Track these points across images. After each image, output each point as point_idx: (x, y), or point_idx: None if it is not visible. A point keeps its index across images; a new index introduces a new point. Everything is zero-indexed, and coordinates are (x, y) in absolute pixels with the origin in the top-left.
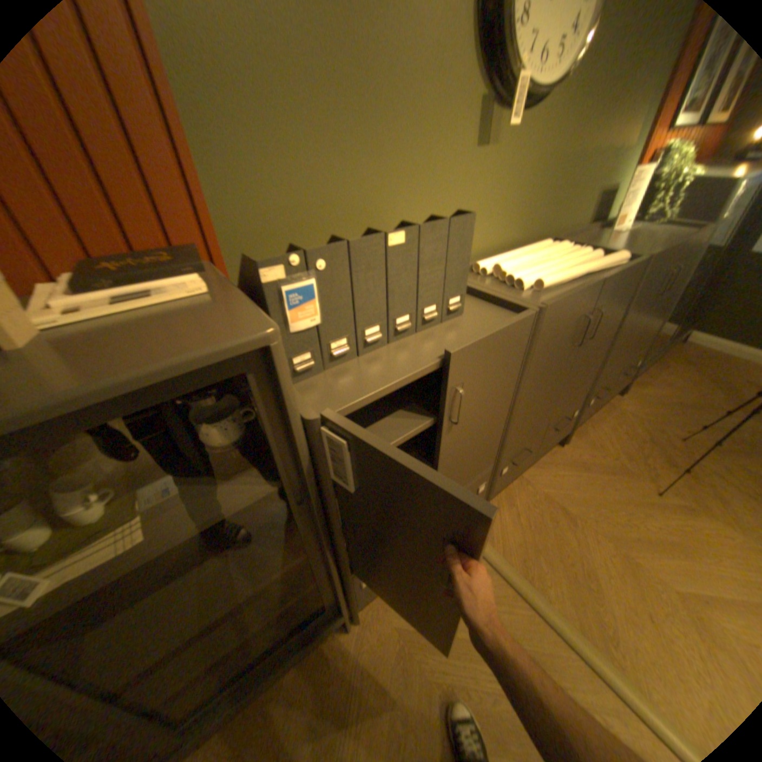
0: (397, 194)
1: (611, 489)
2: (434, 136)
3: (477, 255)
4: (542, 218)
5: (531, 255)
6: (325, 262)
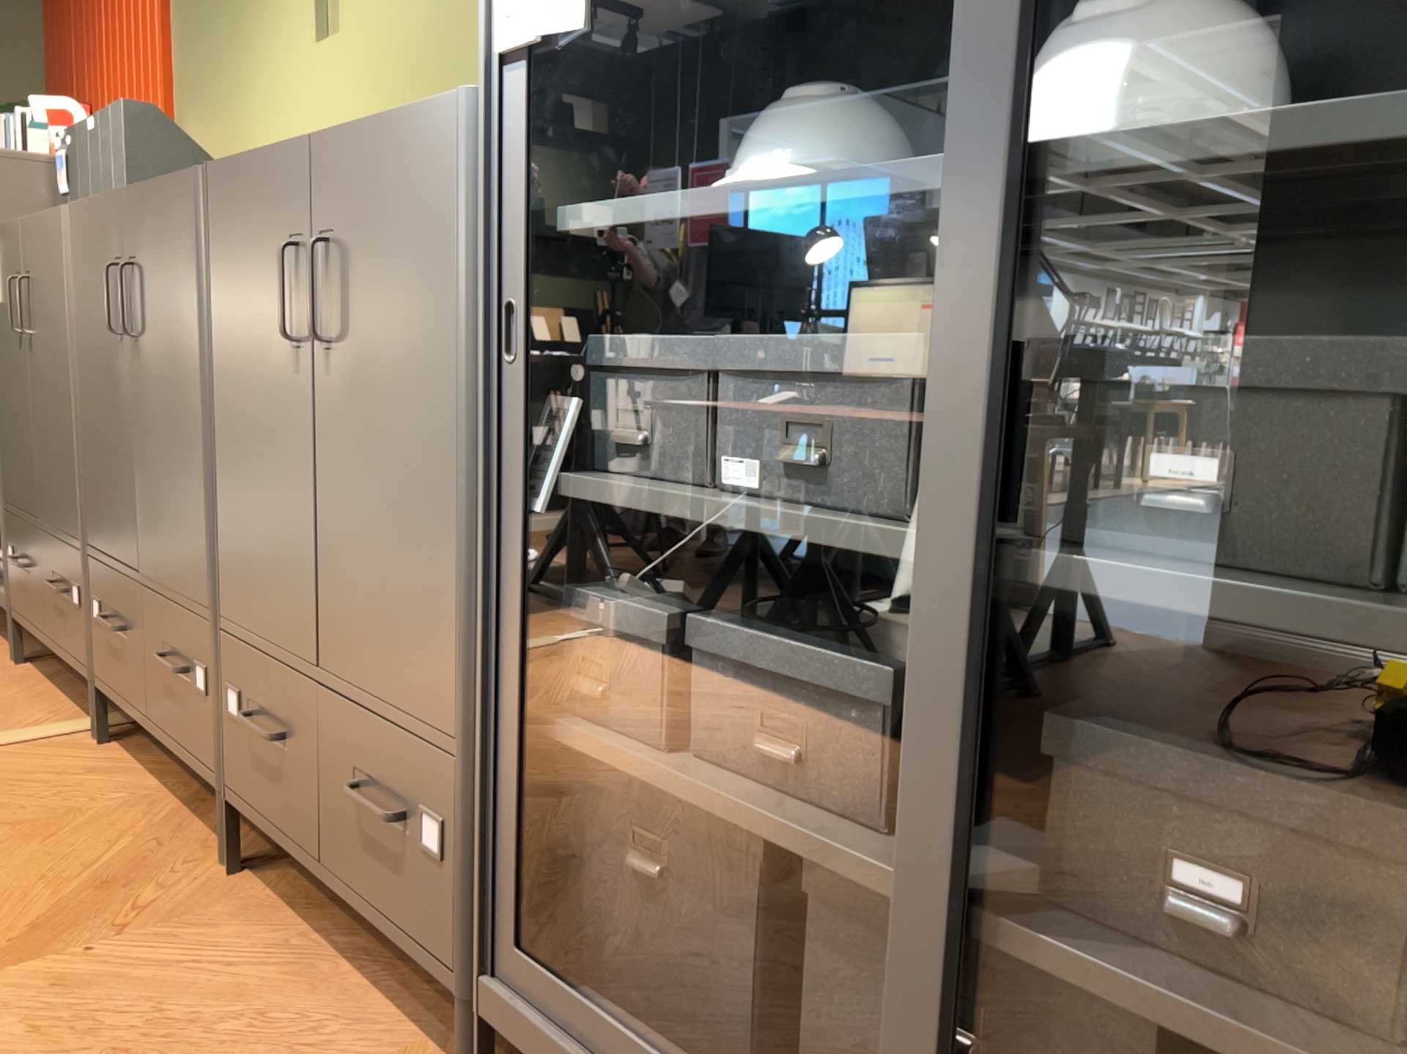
0: (255, 120)
1: None
2: (278, 47)
3: None
4: None
5: None
6: (72, 143)
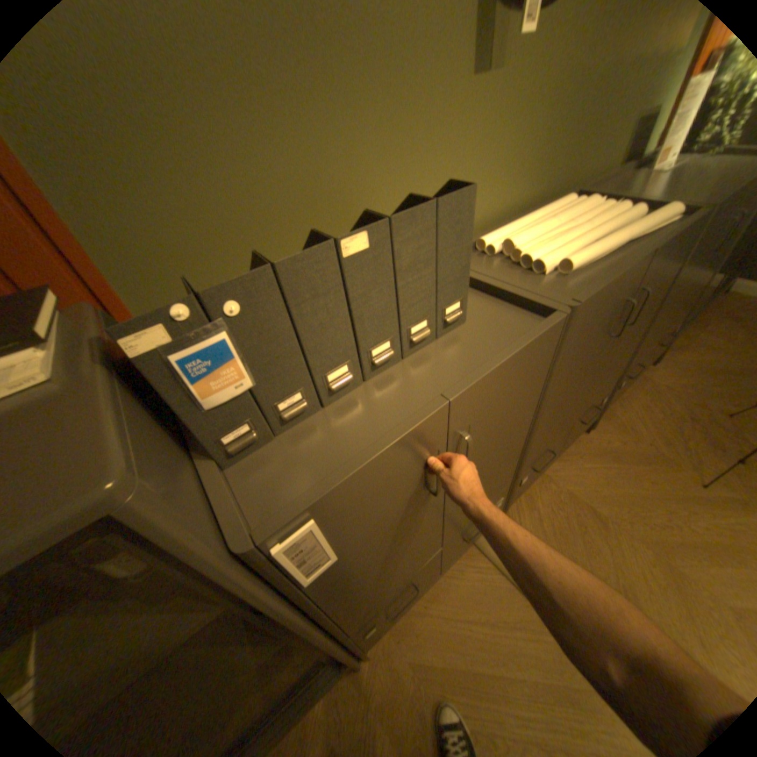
0: (364, 160)
1: (646, 482)
2: (410, 65)
3: (481, 226)
4: (562, 166)
5: (552, 221)
6: (240, 302)
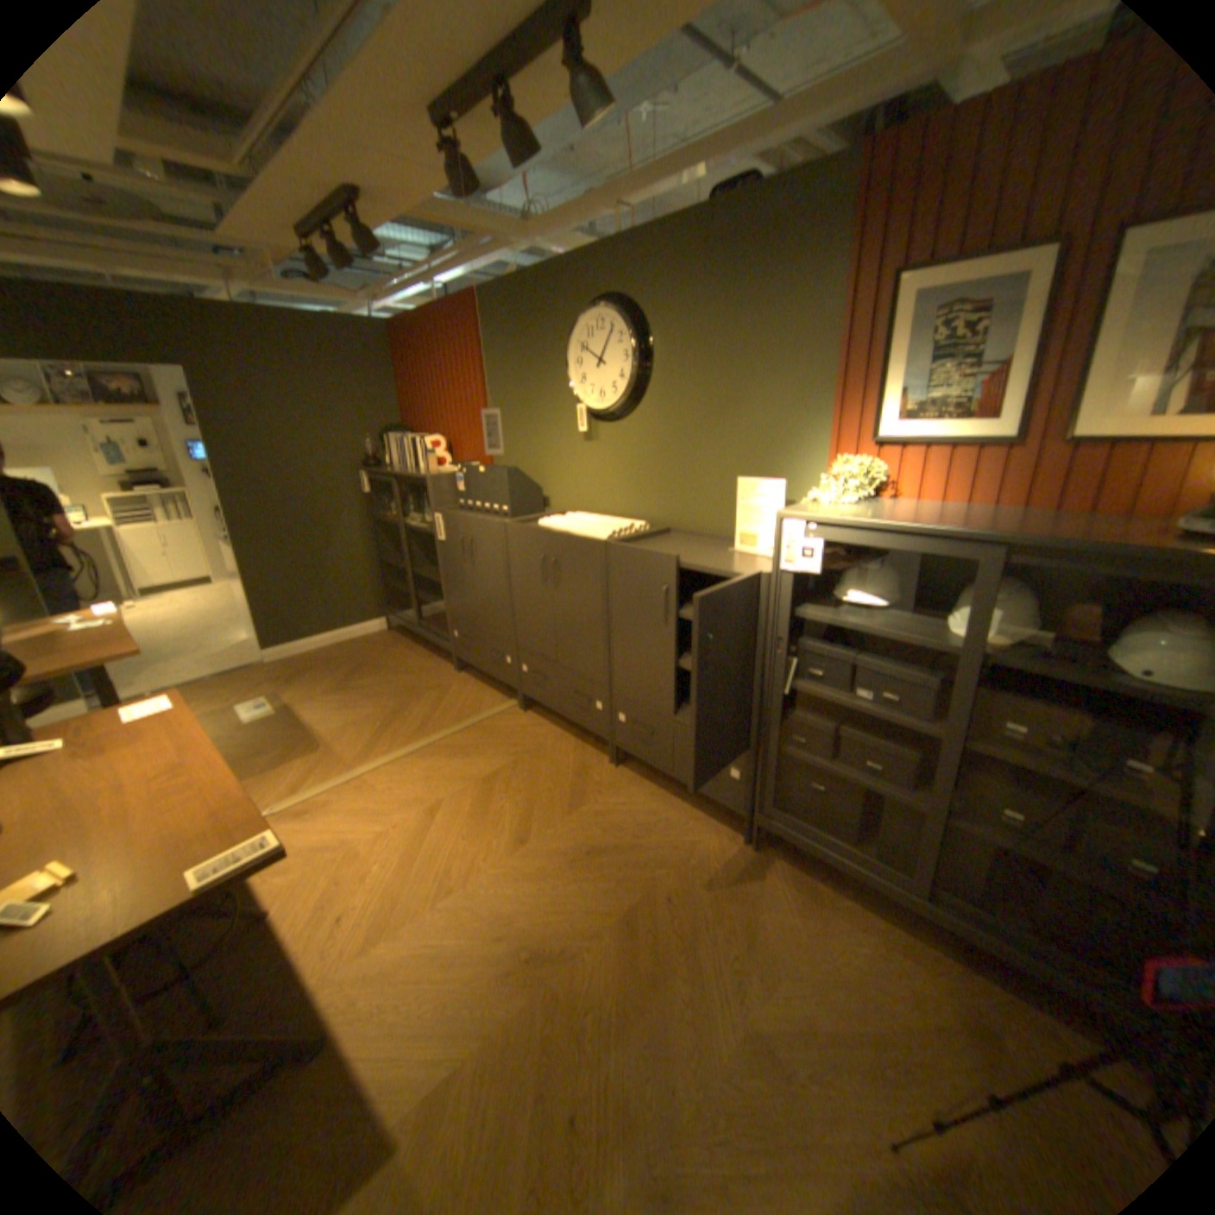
0: (546, 461)
1: (551, 786)
2: (560, 436)
3: (598, 514)
4: (657, 506)
5: (590, 519)
6: (466, 471)
